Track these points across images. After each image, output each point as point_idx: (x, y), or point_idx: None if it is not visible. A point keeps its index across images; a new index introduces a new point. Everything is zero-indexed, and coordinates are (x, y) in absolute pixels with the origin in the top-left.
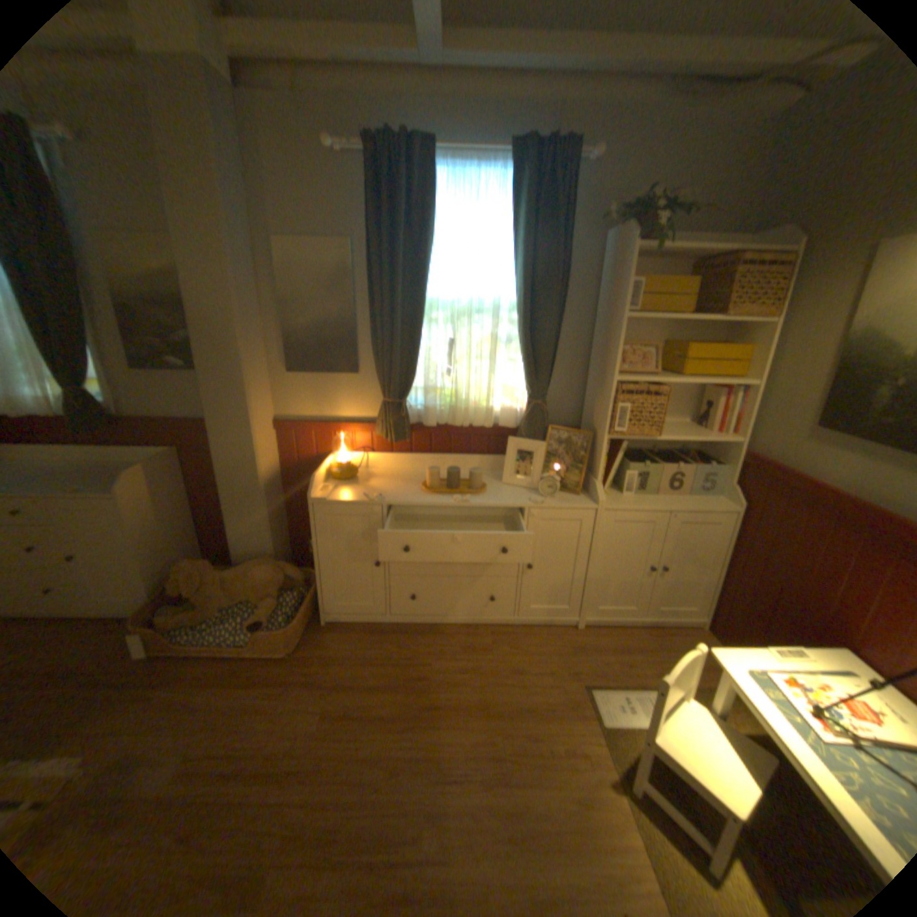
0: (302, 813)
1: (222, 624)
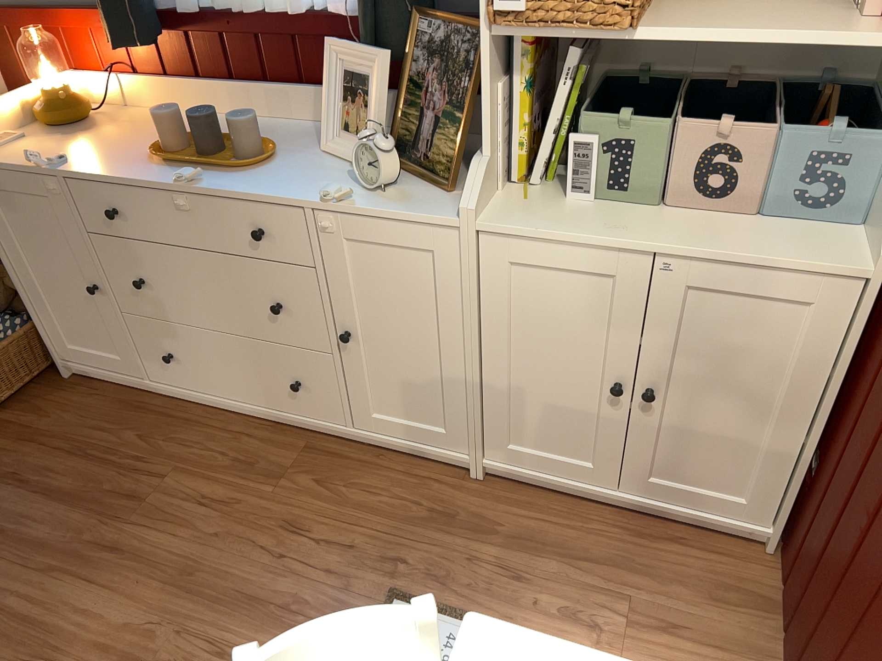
0: None
1: None
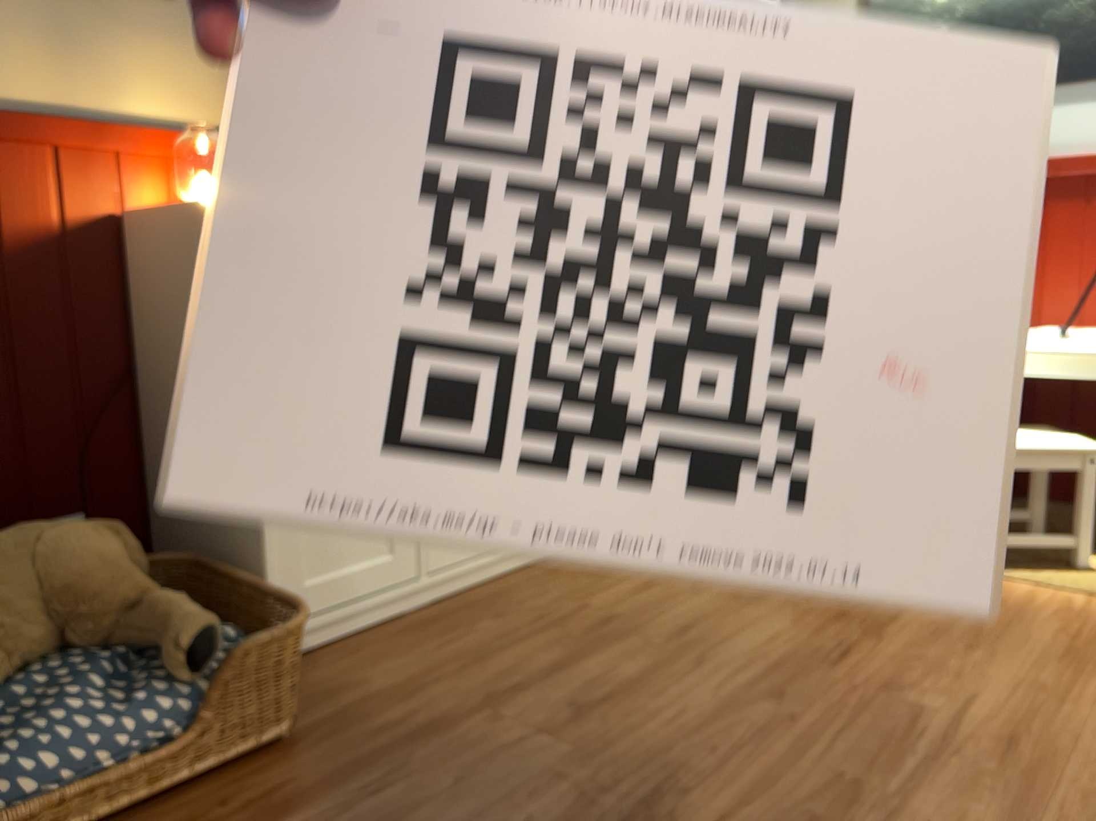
0: (759, 812)
1: (40, 713)
